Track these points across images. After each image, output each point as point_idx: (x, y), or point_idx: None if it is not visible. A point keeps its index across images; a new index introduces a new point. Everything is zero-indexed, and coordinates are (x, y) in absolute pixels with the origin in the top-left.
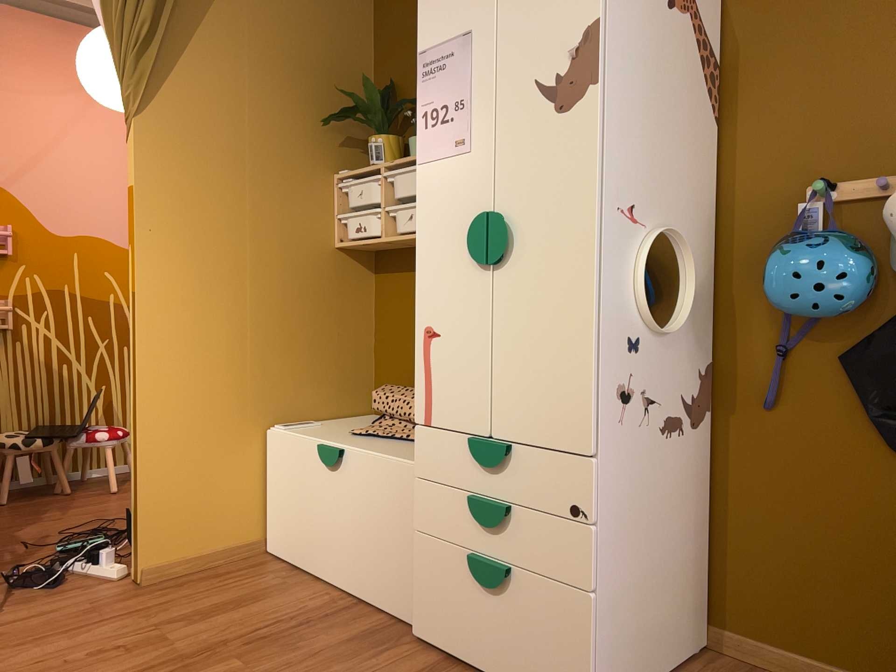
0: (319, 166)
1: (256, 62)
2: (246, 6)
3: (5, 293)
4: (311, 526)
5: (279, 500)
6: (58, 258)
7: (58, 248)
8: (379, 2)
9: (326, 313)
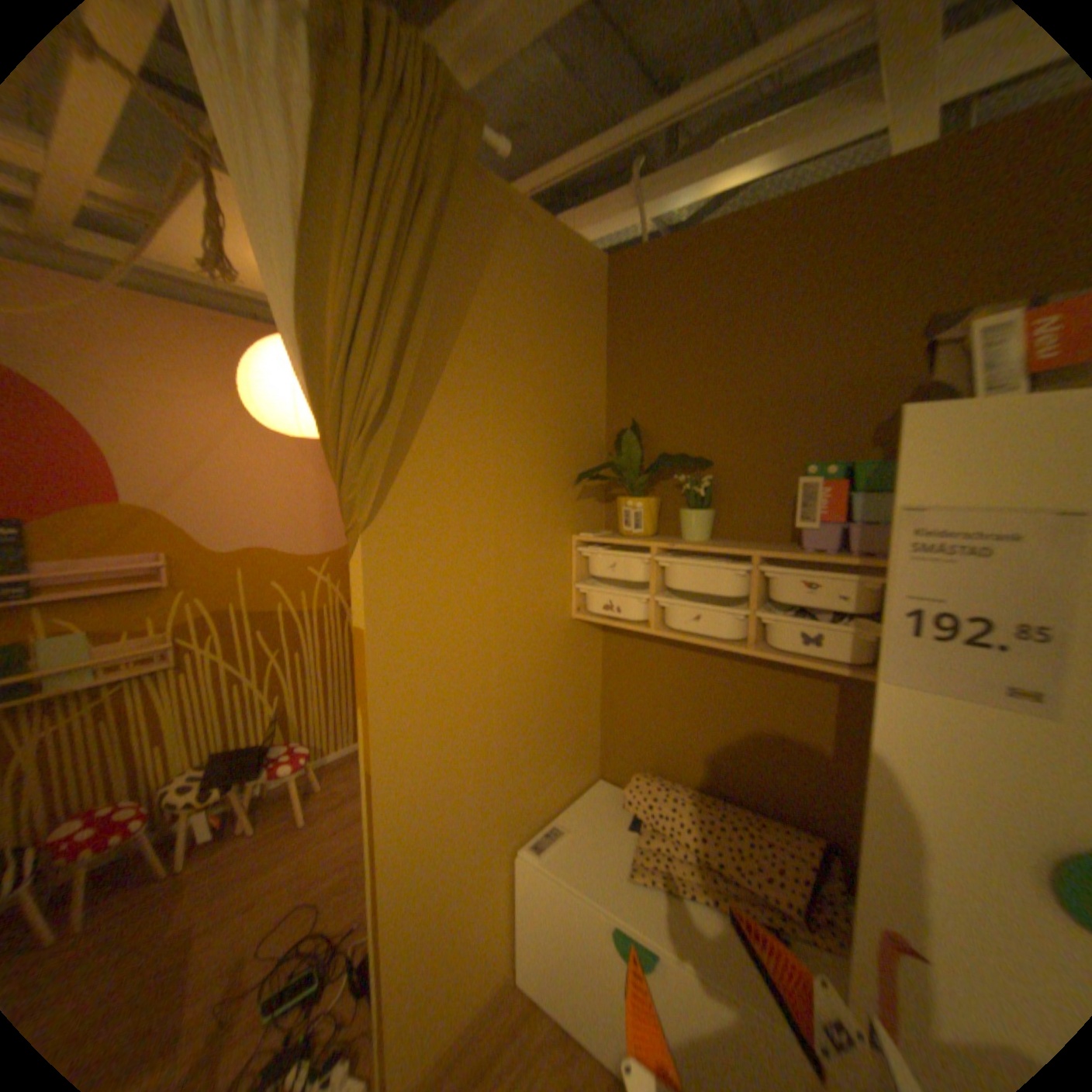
0: (558, 530)
1: (499, 415)
2: (488, 339)
3: (160, 627)
4: (596, 1005)
5: (539, 944)
6: (218, 577)
7: (217, 567)
8: (615, 319)
9: (564, 694)
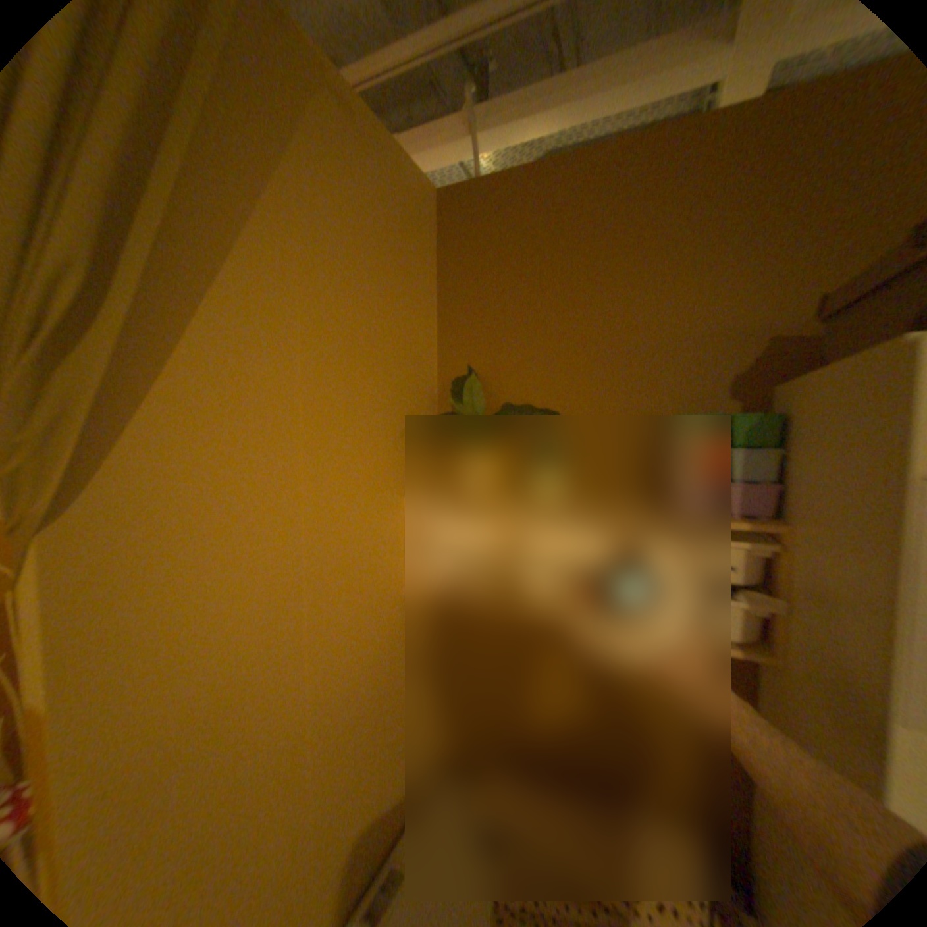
0: (390, 493)
1: (312, 346)
2: (294, 241)
3: None
4: None
5: None
6: None
7: None
8: (447, 256)
9: (400, 690)
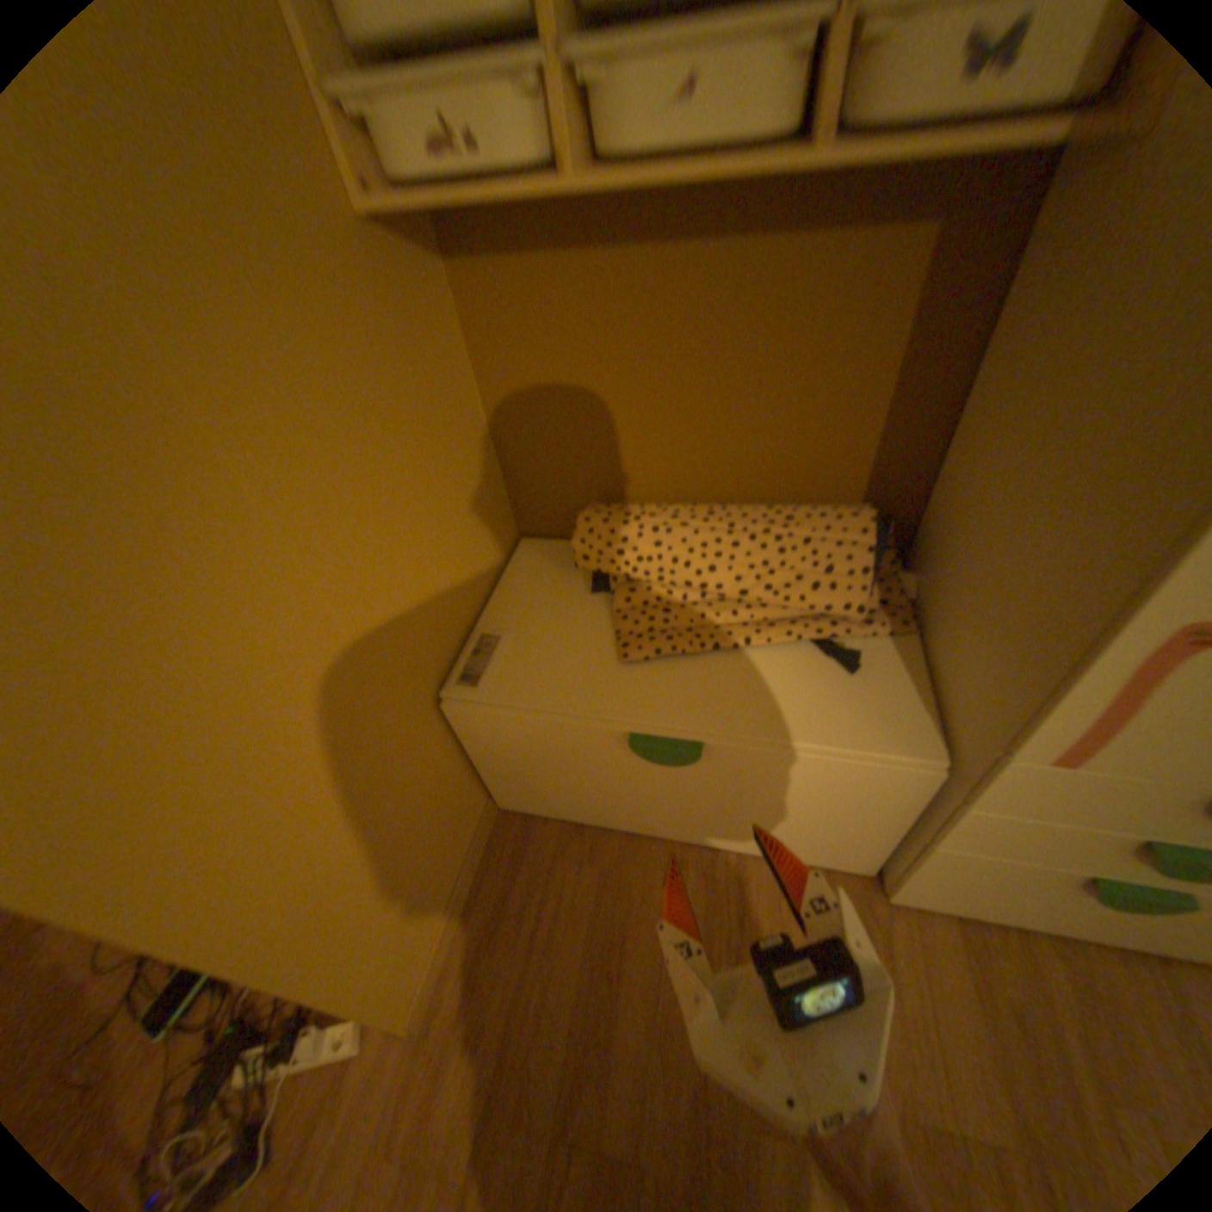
0: None
1: None
2: None
3: None
4: (611, 799)
5: (516, 773)
6: None
7: None
8: None
9: (414, 416)
